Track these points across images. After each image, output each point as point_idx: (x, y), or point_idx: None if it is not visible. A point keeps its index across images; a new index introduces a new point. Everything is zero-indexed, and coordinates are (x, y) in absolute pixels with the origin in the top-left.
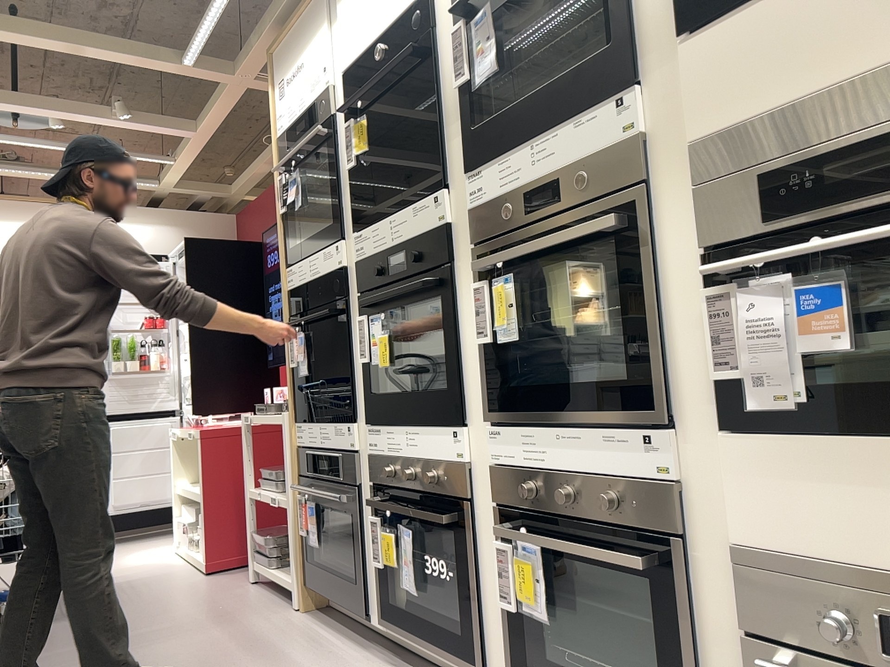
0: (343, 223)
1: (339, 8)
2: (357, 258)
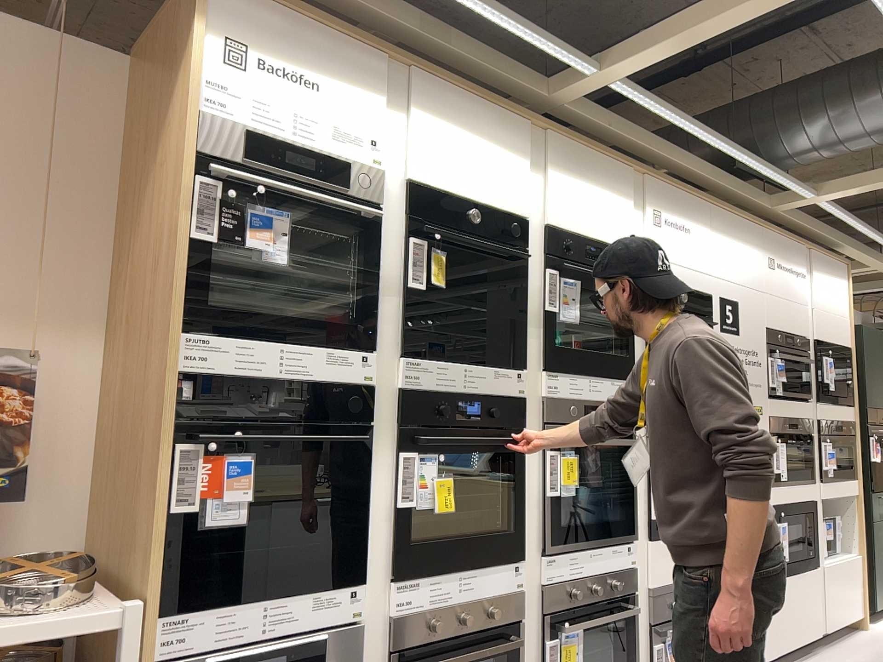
0: (380, 335)
1: (413, 114)
2: (408, 384)
